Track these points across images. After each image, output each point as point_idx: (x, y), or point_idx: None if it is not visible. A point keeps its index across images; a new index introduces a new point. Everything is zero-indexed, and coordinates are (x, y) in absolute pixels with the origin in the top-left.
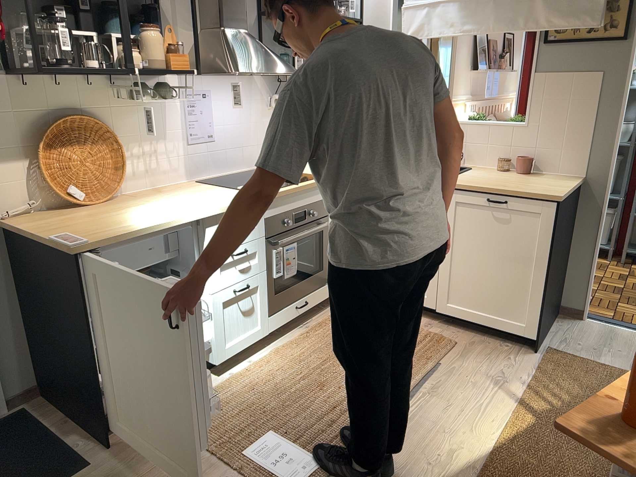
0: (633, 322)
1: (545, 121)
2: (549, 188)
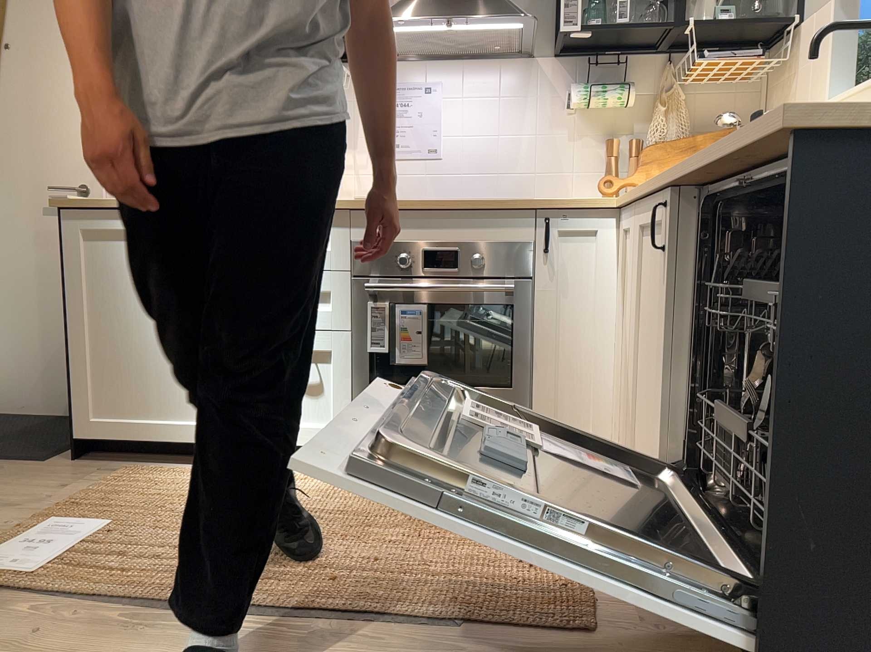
0: None
1: None
2: None
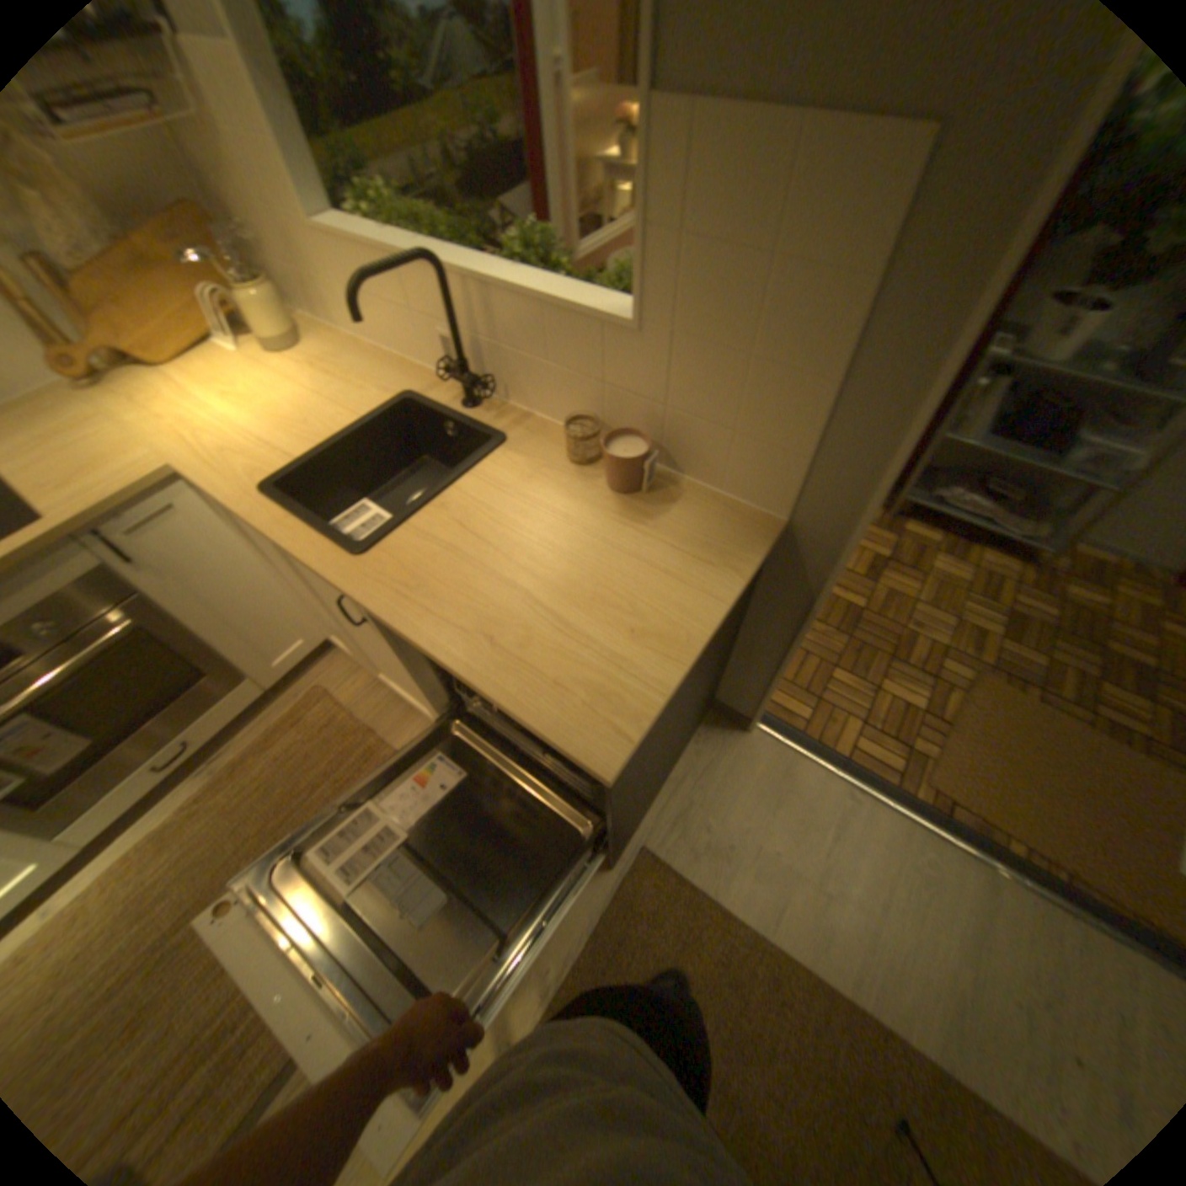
0: (833, 751)
1: (688, 328)
2: (612, 664)
